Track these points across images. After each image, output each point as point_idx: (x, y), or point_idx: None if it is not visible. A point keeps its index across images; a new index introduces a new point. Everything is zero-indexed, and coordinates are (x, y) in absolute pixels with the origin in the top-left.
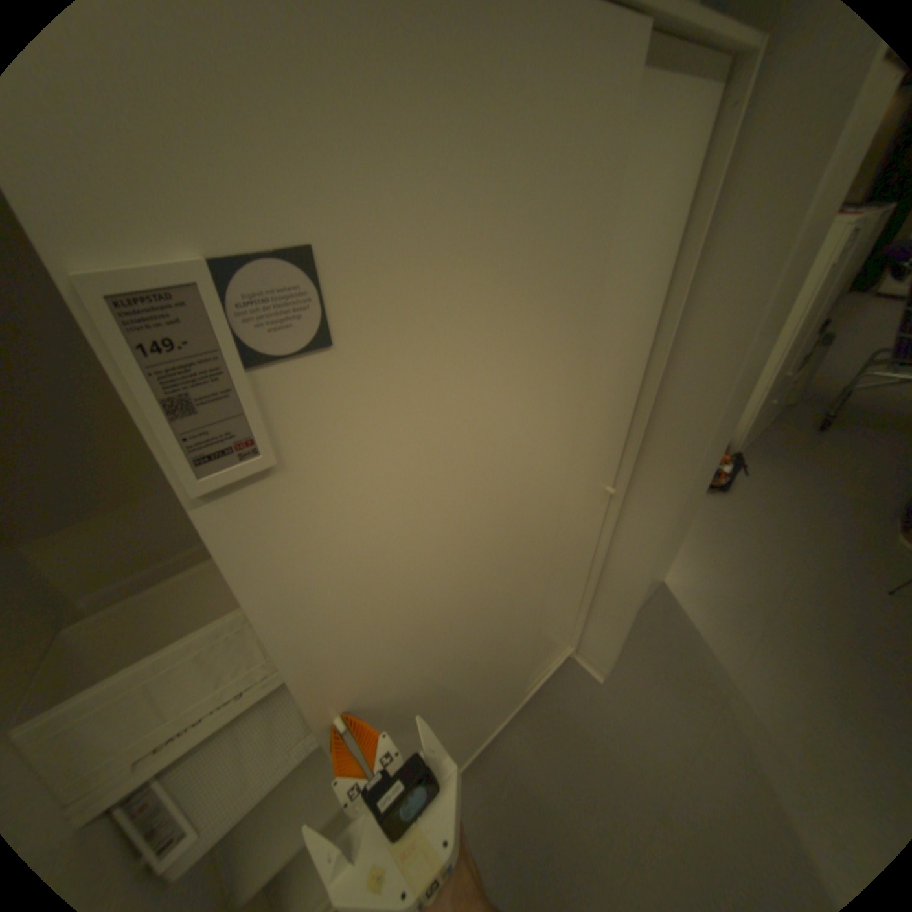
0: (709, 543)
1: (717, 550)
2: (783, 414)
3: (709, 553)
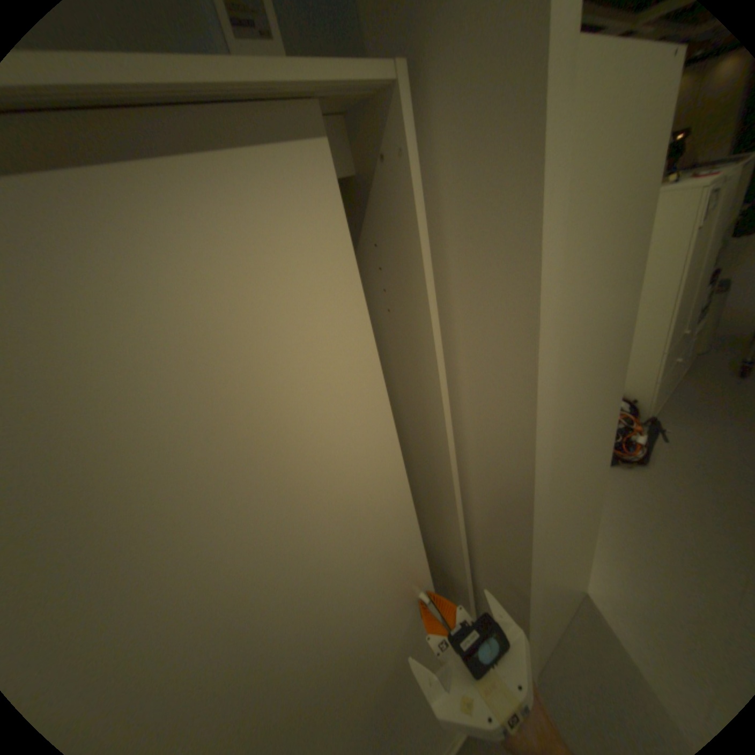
0: (634, 534)
1: (645, 543)
2: (695, 364)
3: (636, 547)
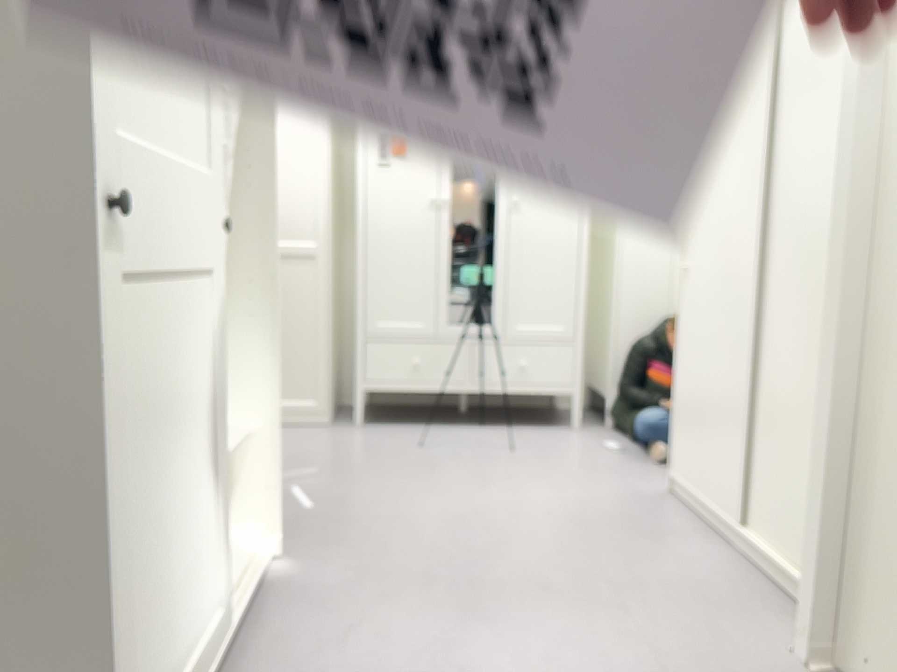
0: None
1: None
2: None
3: None
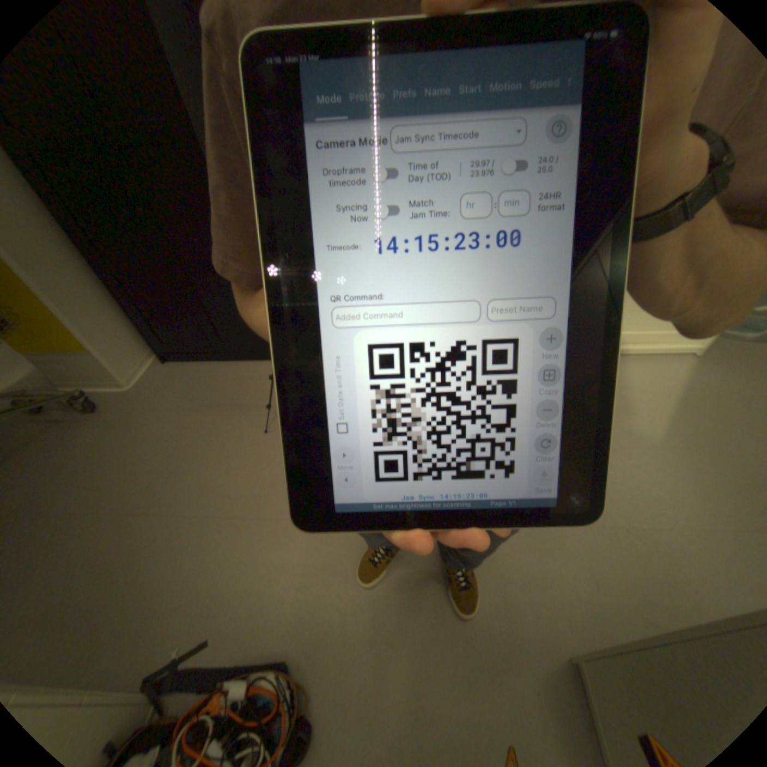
0: (434, 638)
1: (440, 621)
2: None
3: (454, 629)
